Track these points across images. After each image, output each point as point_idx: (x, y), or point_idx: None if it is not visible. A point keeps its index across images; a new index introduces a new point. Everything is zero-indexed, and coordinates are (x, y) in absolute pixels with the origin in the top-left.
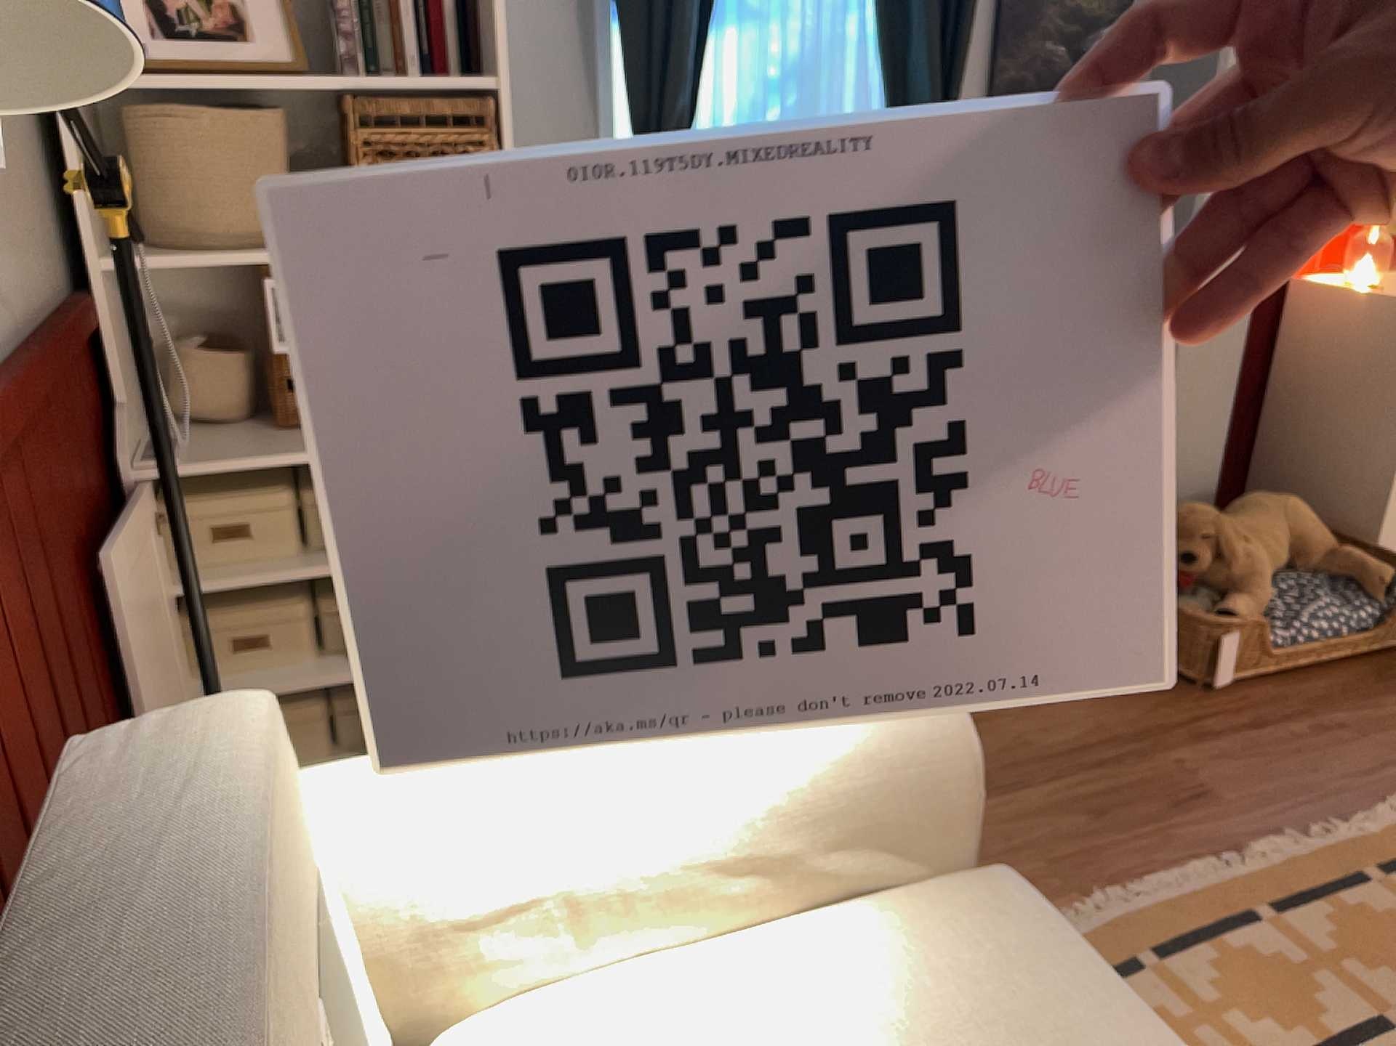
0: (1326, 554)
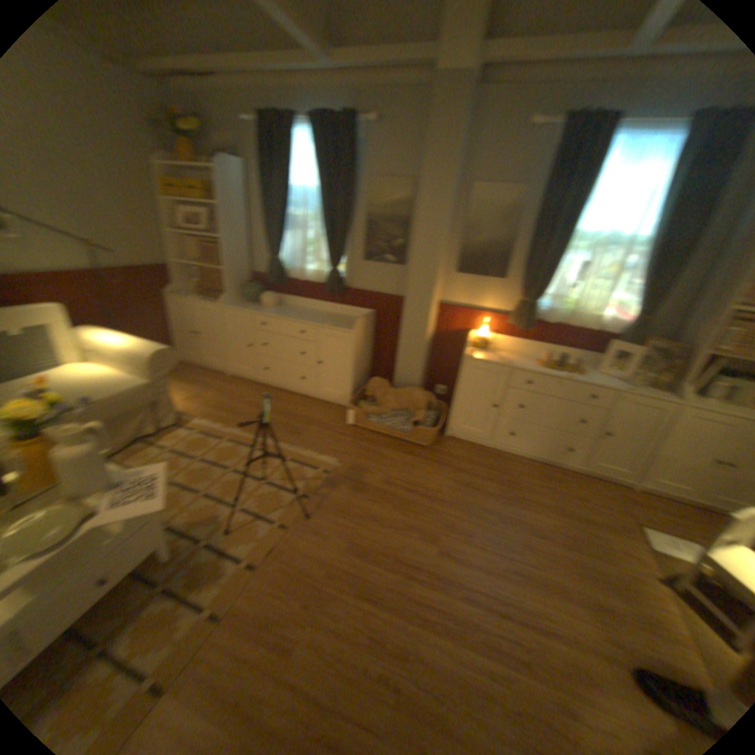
0: (419, 411)
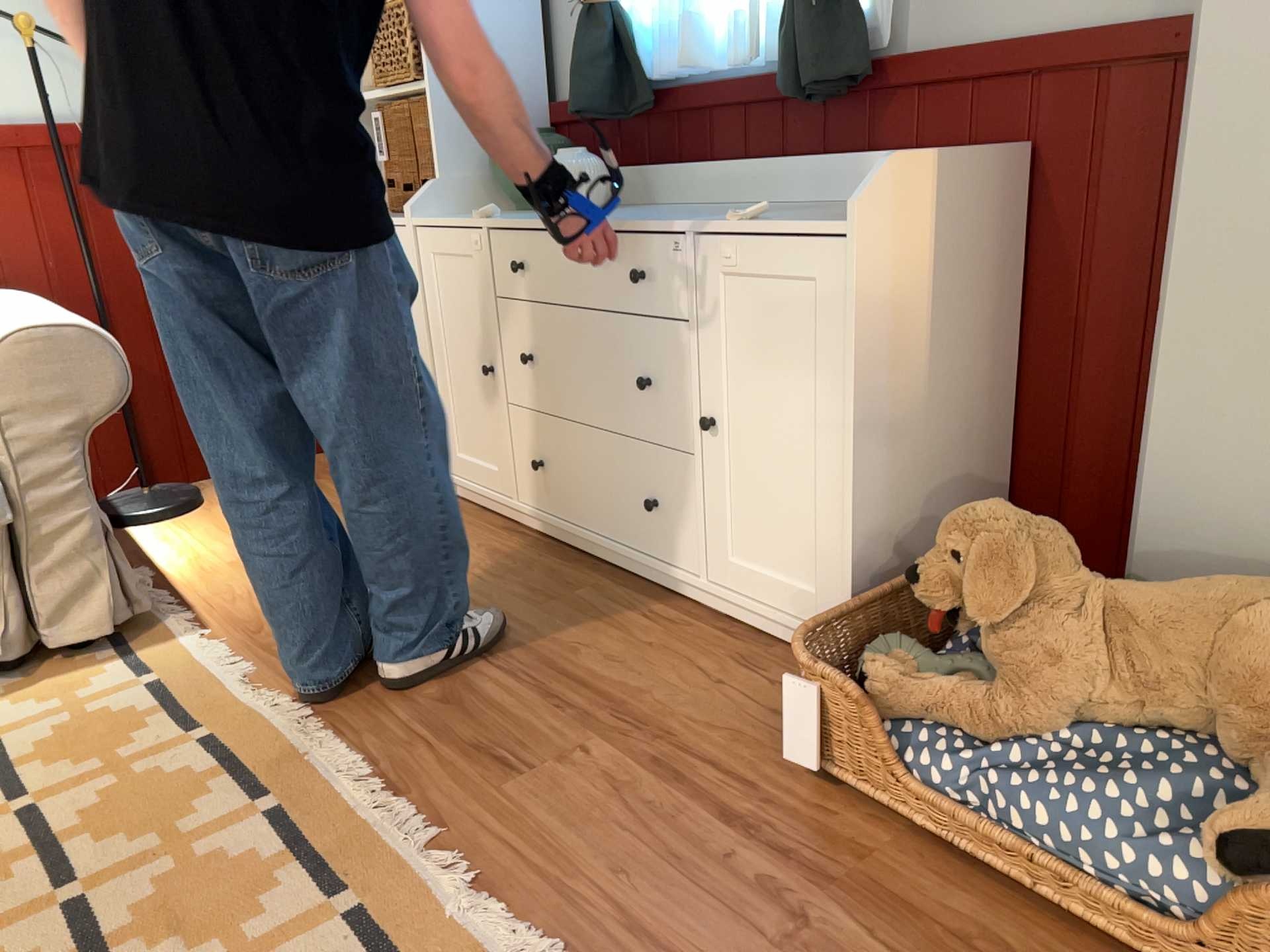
0: None
